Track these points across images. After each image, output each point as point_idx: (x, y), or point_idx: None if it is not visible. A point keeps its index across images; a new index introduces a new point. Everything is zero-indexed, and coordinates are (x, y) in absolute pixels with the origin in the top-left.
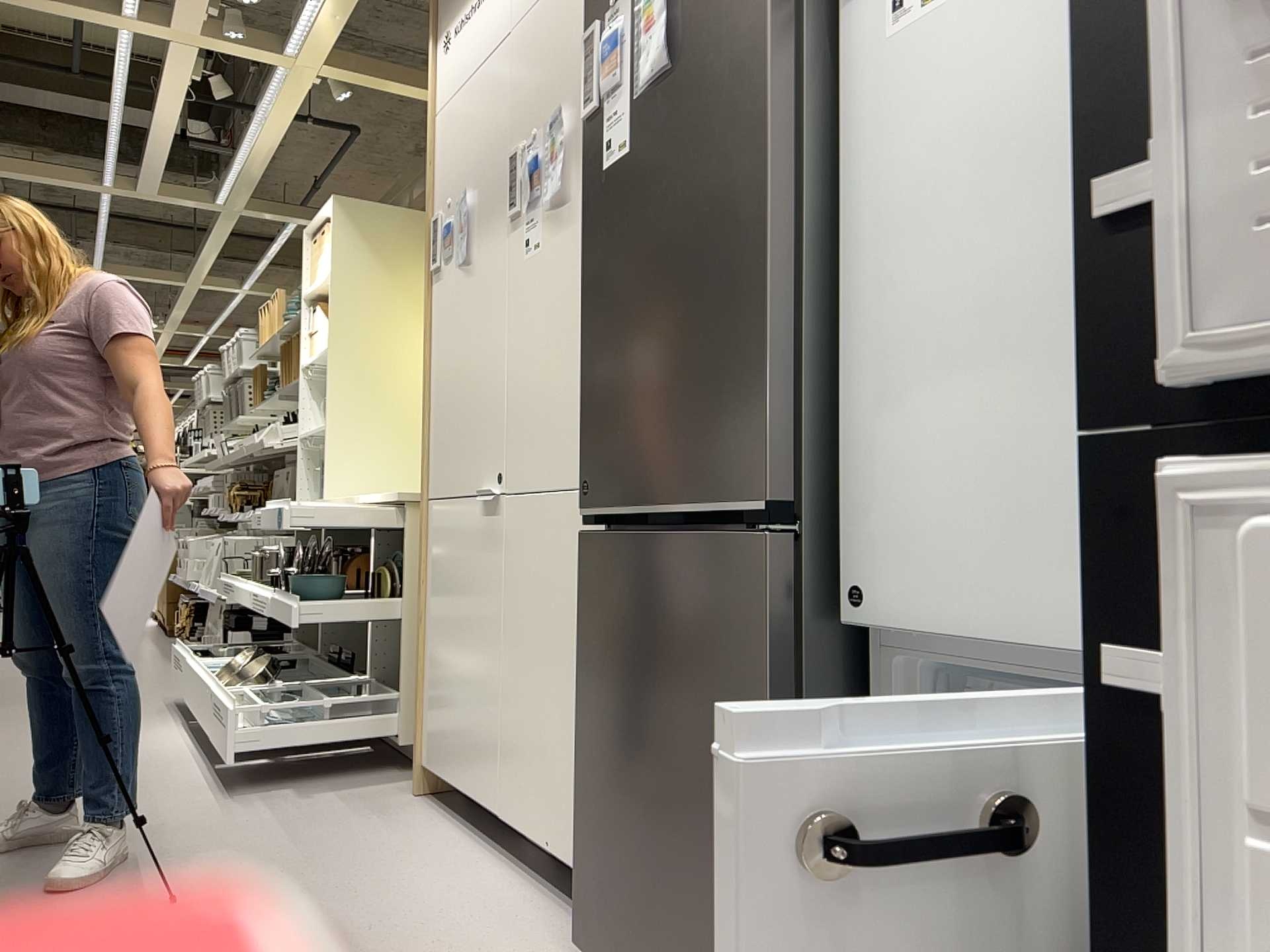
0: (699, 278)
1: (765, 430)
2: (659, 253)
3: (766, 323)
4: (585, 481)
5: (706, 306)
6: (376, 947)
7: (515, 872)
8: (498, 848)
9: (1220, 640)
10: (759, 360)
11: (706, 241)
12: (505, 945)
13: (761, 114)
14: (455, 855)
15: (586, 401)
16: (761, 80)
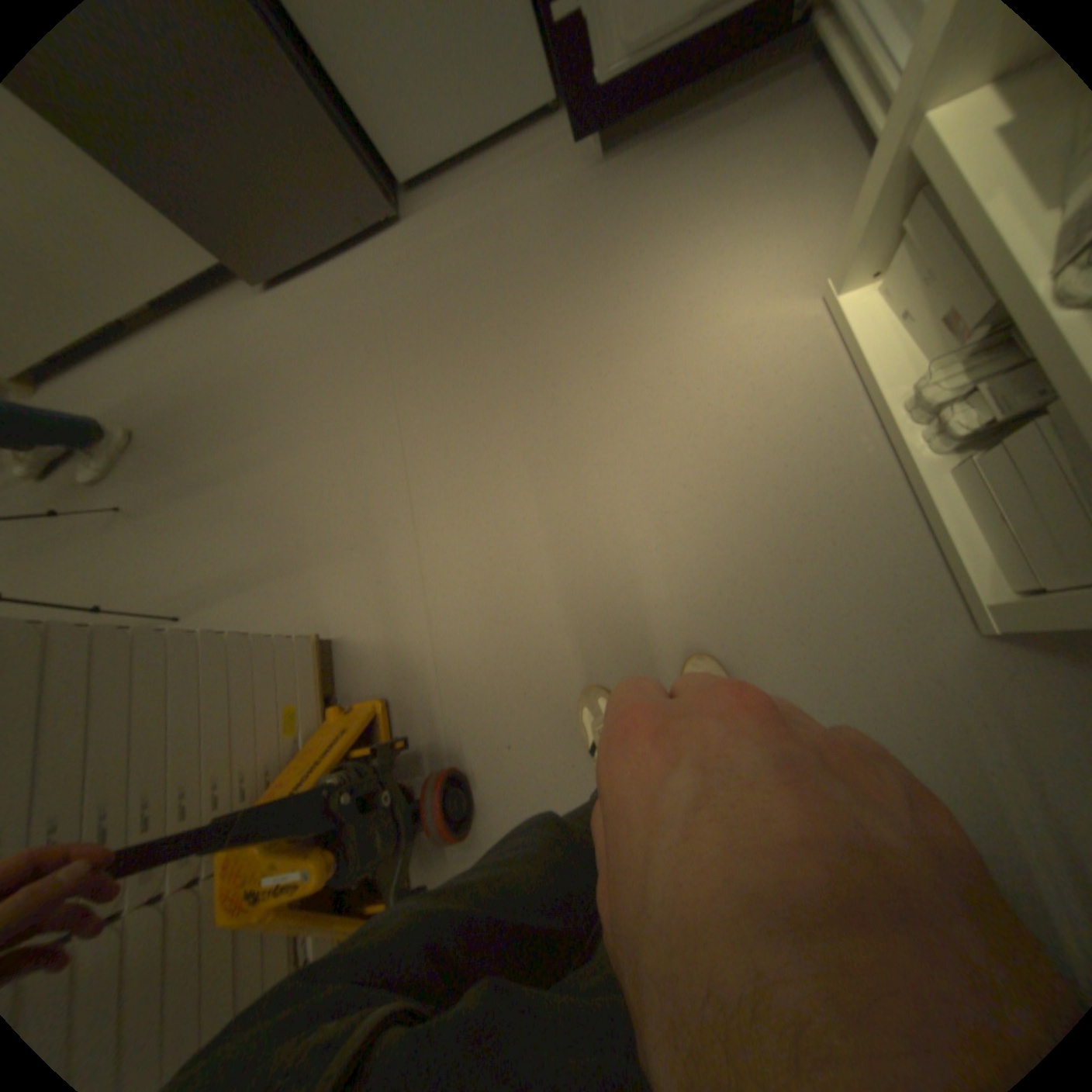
0: None
1: None
2: None
3: None
4: None
5: None
6: (204, 391)
7: (158, 327)
8: (126, 339)
9: None
10: None
11: None
12: (227, 327)
13: None
14: (124, 363)
15: None
16: None
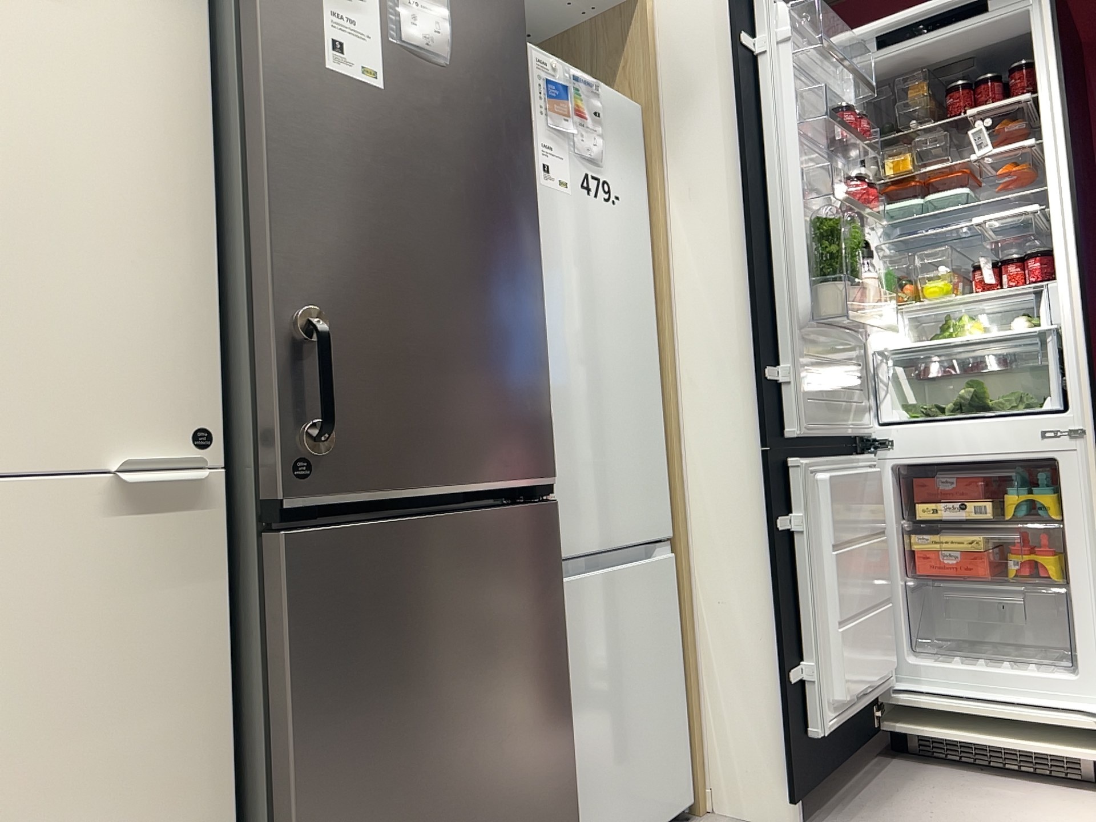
0: (486, 280)
1: (548, 422)
2: (437, 231)
3: (543, 343)
4: (295, 457)
5: (495, 308)
6: None
7: None
8: None
9: (807, 501)
10: (540, 368)
11: (492, 252)
12: None
13: (530, 186)
14: None
15: (290, 348)
16: (529, 160)
